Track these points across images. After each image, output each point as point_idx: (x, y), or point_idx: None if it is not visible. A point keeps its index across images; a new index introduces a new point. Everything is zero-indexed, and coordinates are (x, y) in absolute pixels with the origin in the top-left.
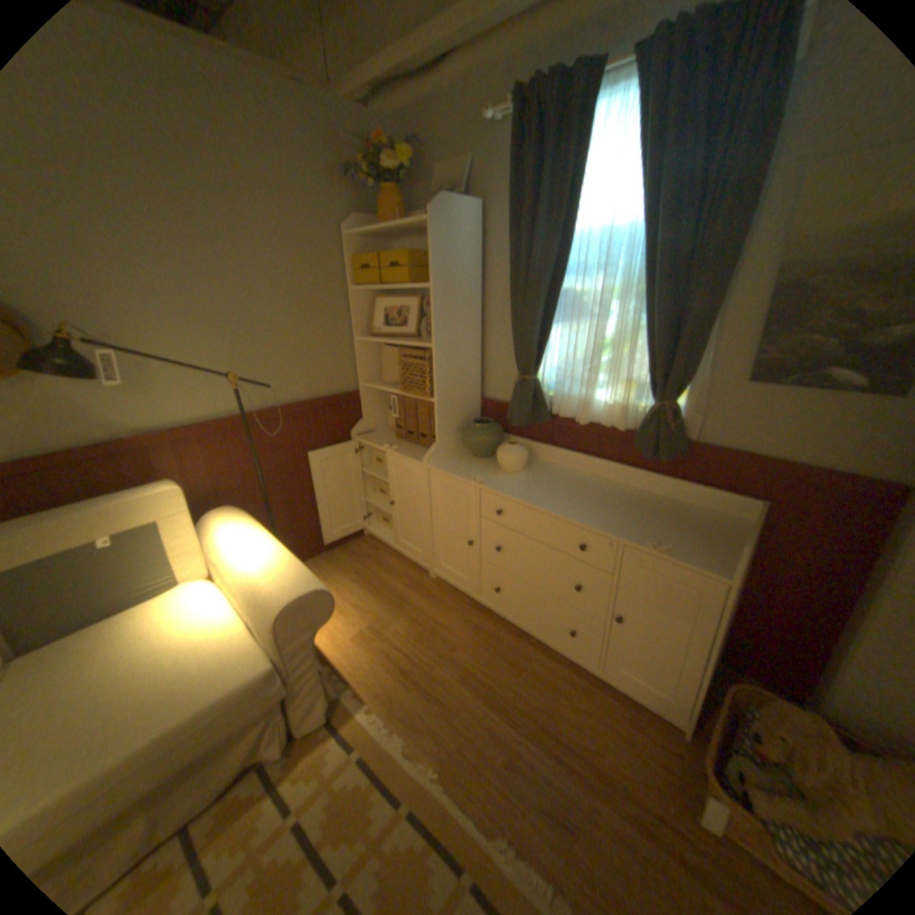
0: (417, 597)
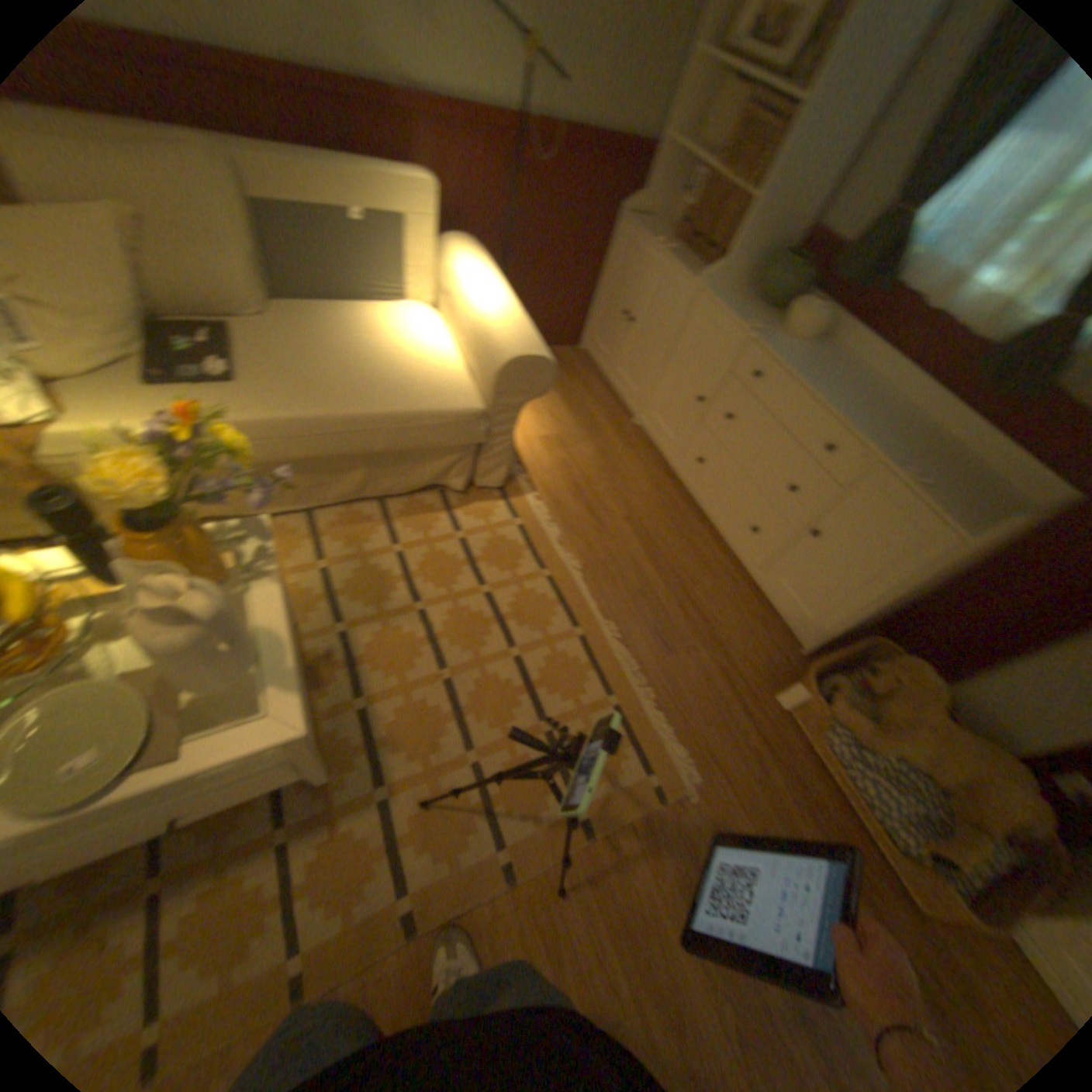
0: (613, 435)
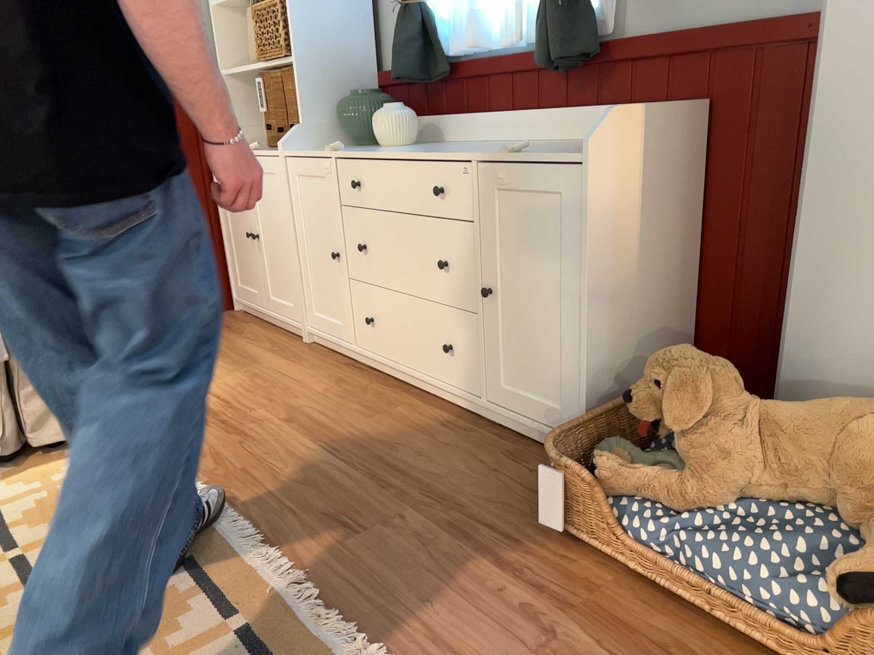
0: (273, 358)
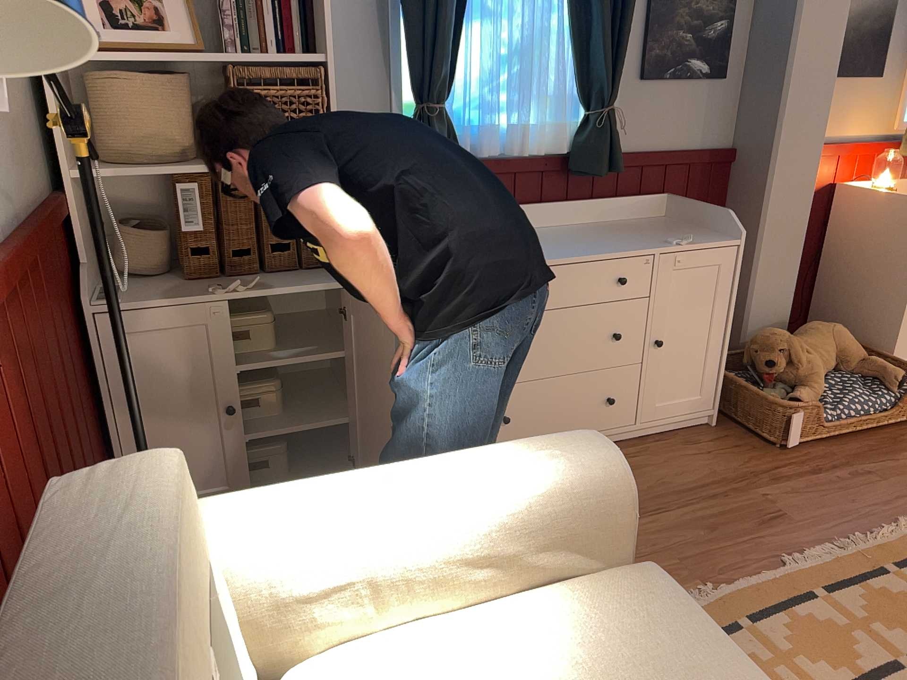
0: None
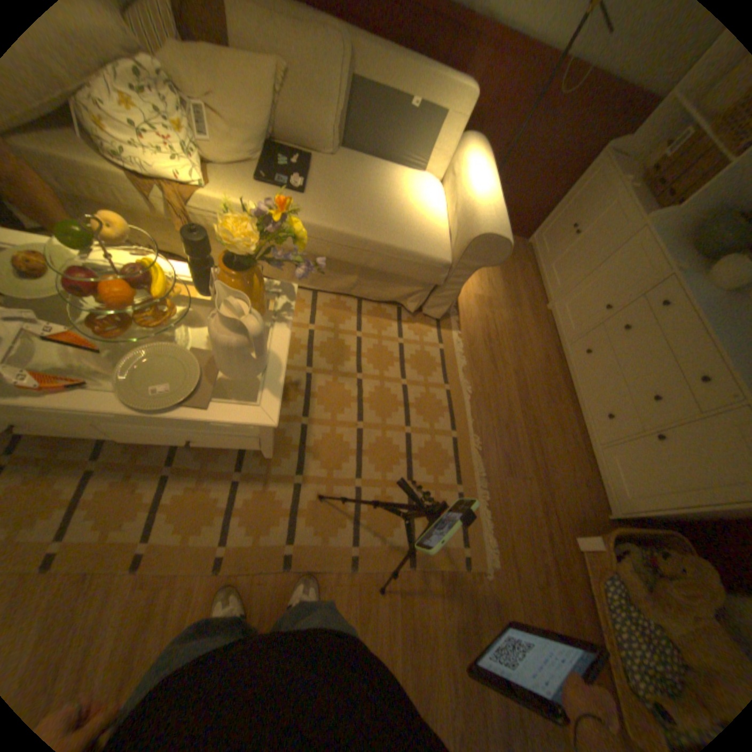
0: (528, 311)
